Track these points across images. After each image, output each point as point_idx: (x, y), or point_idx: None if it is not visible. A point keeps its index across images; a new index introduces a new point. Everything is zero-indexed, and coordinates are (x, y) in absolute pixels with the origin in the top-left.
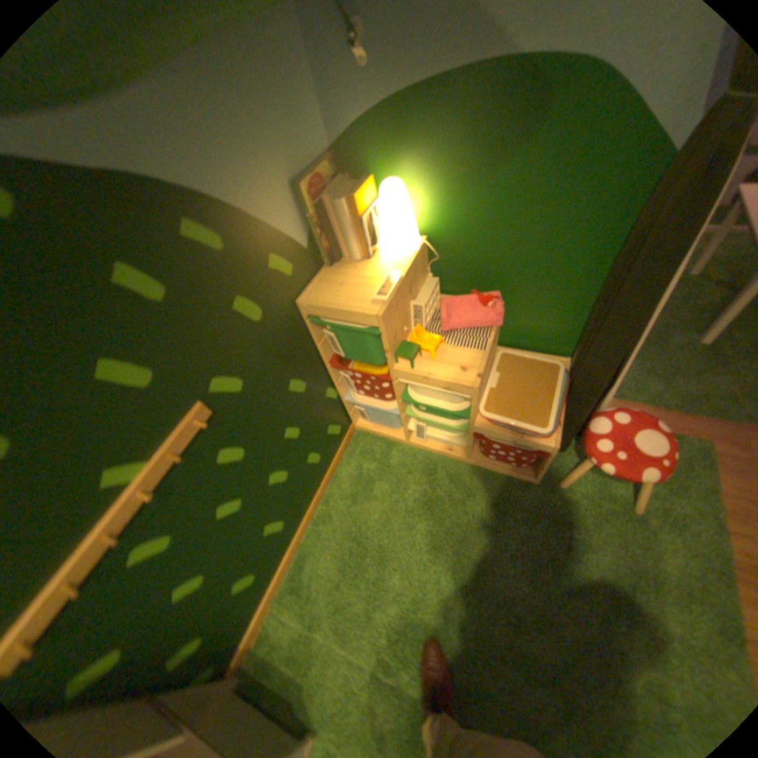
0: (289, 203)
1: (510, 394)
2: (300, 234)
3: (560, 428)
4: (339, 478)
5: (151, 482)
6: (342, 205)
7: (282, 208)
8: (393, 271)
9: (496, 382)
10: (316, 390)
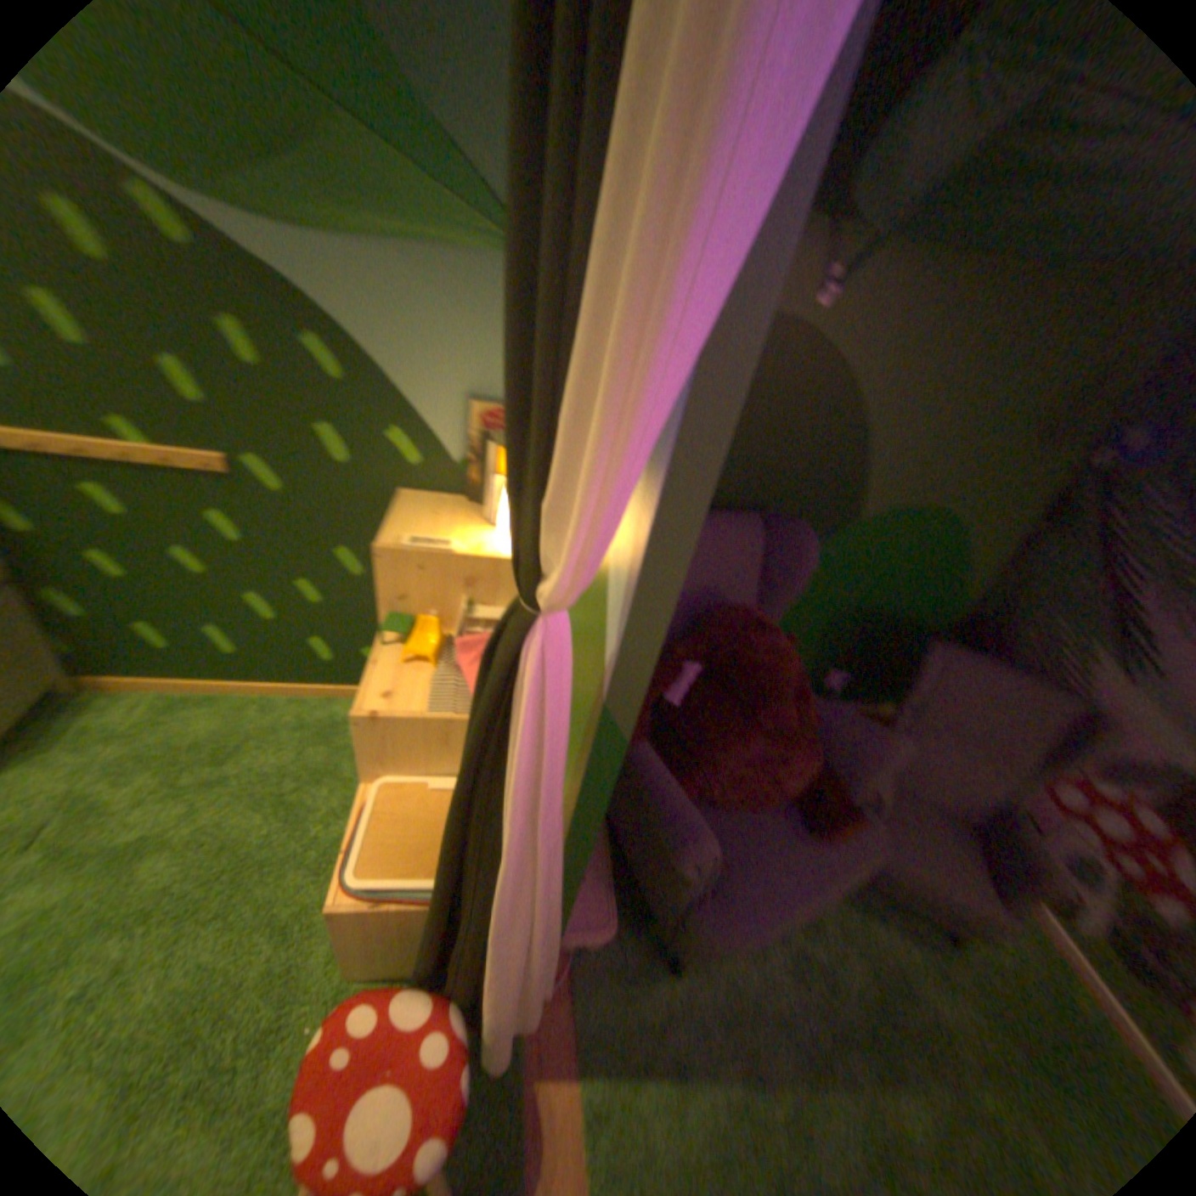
0: (451, 409)
1: (417, 817)
2: (450, 445)
3: (365, 913)
4: (326, 707)
5: (129, 460)
6: (489, 450)
7: (437, 407)
8: (463, 546)
9: (438, 791)
10: (371, 595)
